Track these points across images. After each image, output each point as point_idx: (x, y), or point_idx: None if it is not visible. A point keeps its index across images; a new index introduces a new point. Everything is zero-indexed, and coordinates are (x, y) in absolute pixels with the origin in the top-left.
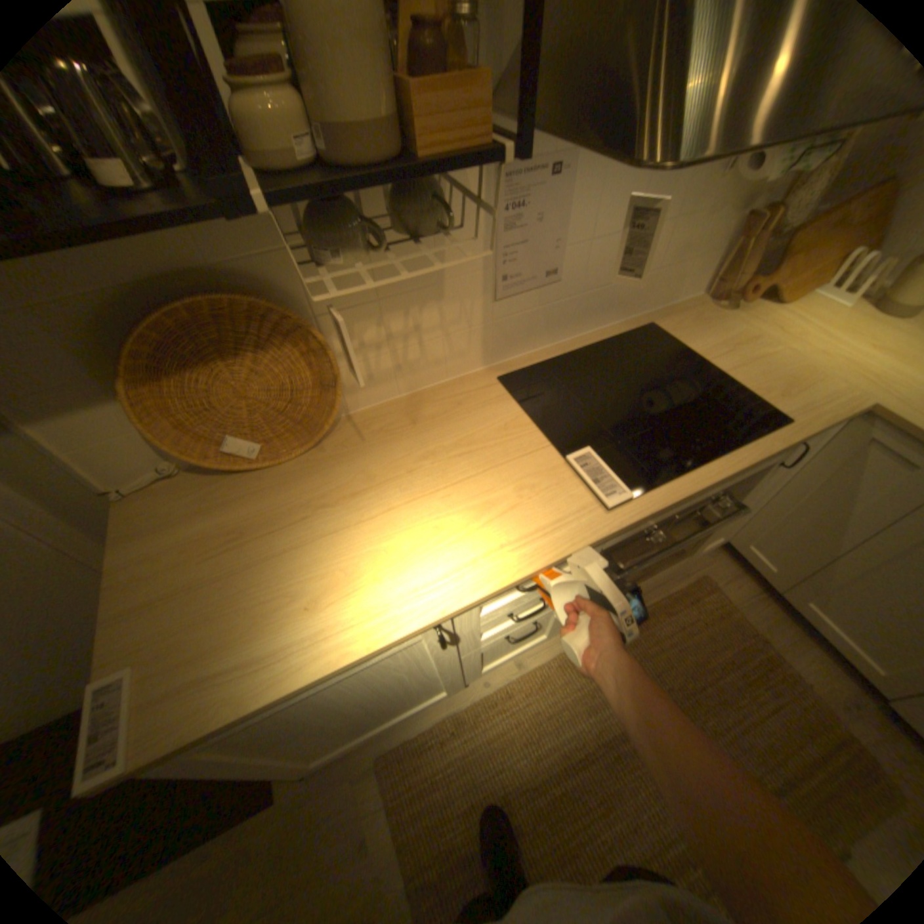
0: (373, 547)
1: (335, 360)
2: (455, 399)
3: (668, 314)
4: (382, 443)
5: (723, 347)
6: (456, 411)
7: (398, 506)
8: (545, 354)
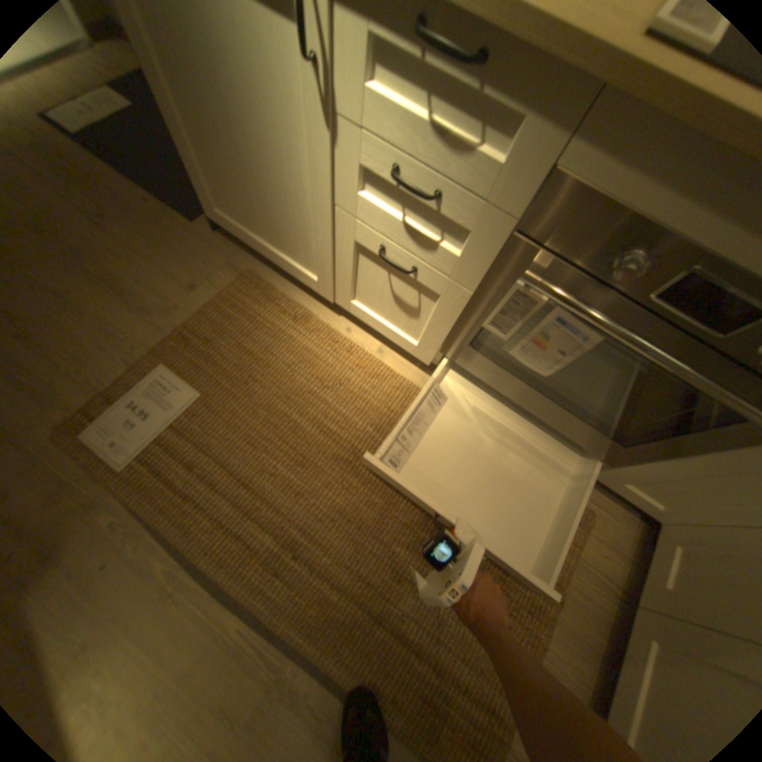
0: None
1: None
2: None
3: None
4: None
5: None
6: None
7: None
8: None
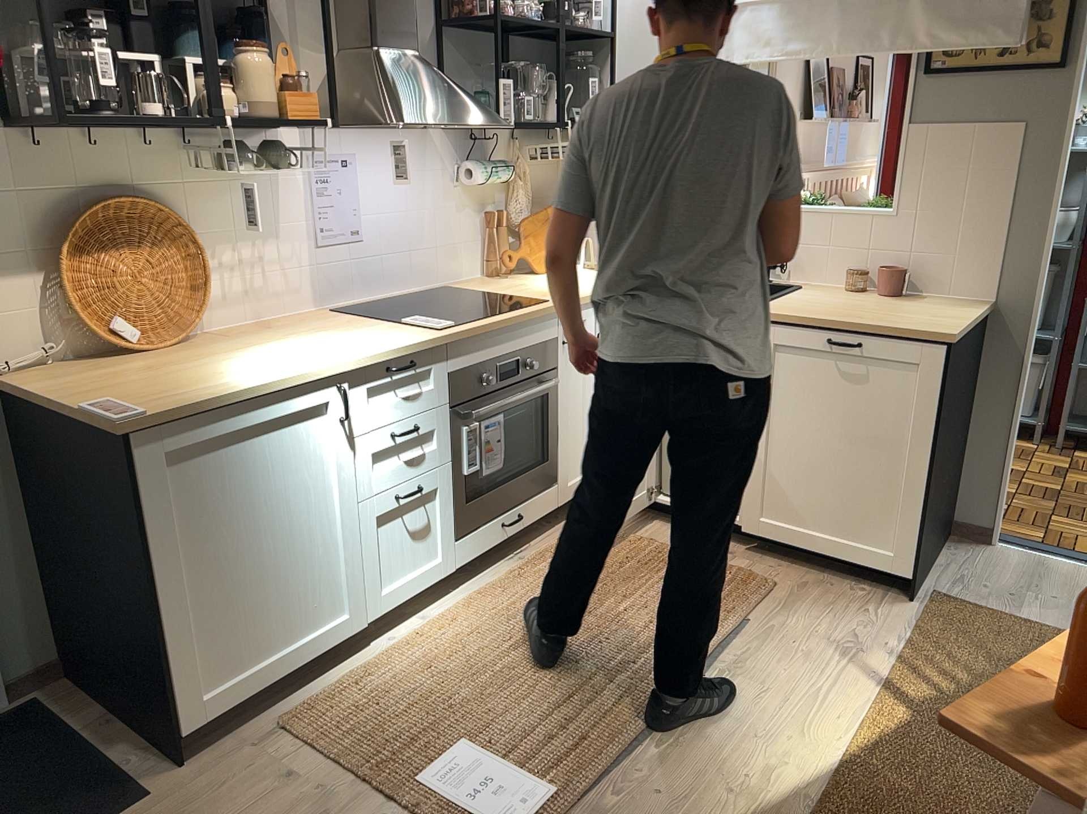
0: (272, 358)
1: (209, 265)
2: (299, 320)
3: (457, 284)
4: (247, 337)
5: (501, 289)
6: (303, 323)
7: (281, 348)
8: (366, 307)
